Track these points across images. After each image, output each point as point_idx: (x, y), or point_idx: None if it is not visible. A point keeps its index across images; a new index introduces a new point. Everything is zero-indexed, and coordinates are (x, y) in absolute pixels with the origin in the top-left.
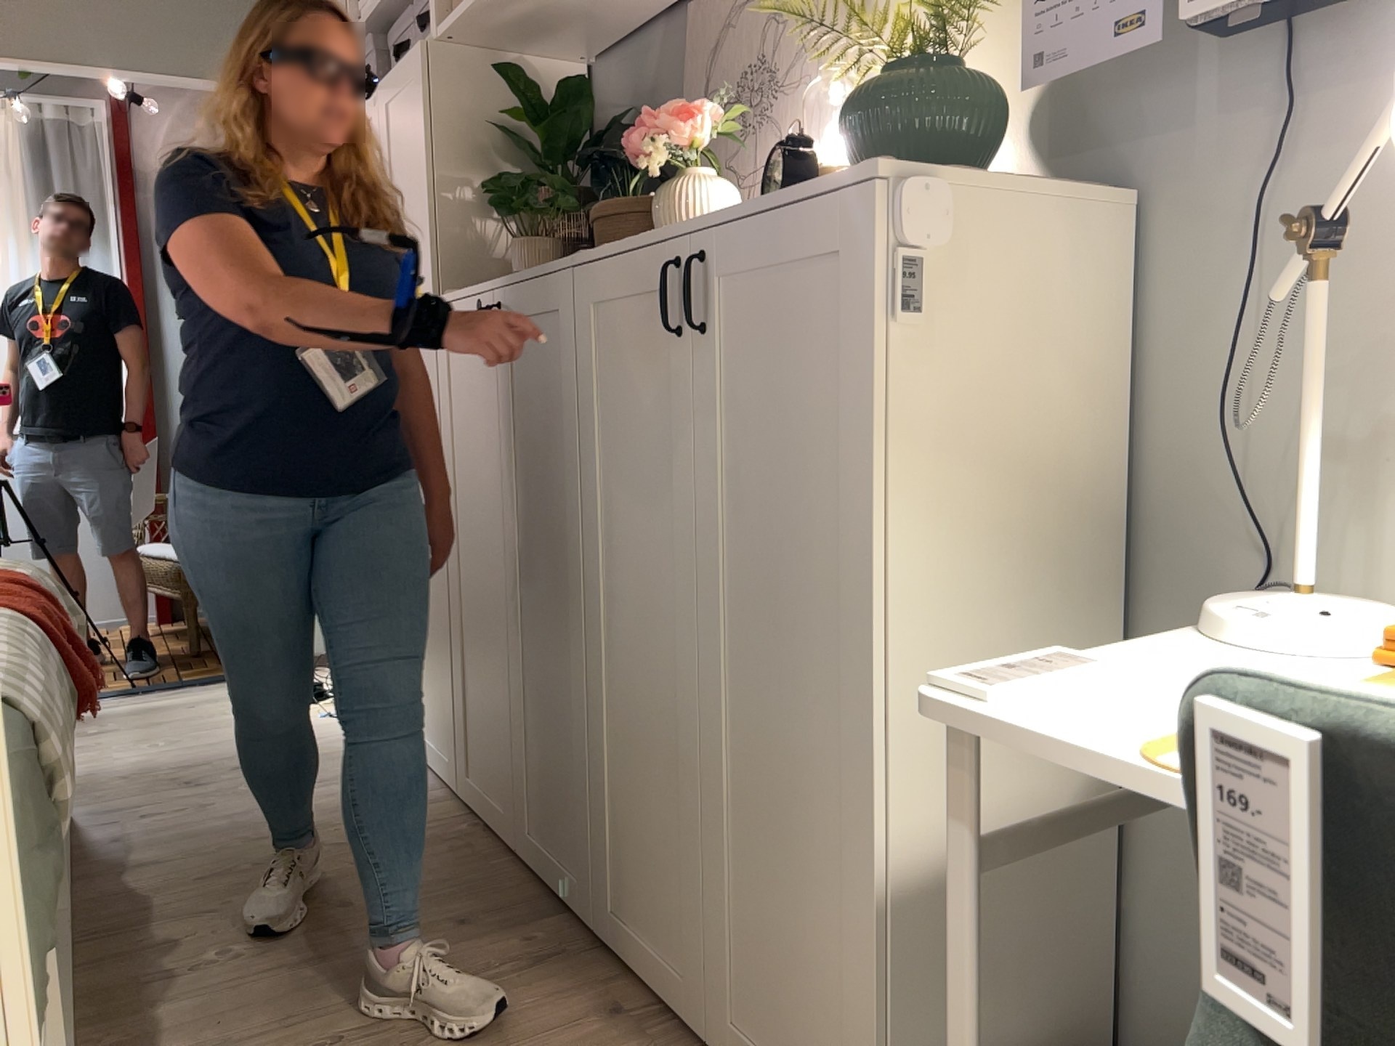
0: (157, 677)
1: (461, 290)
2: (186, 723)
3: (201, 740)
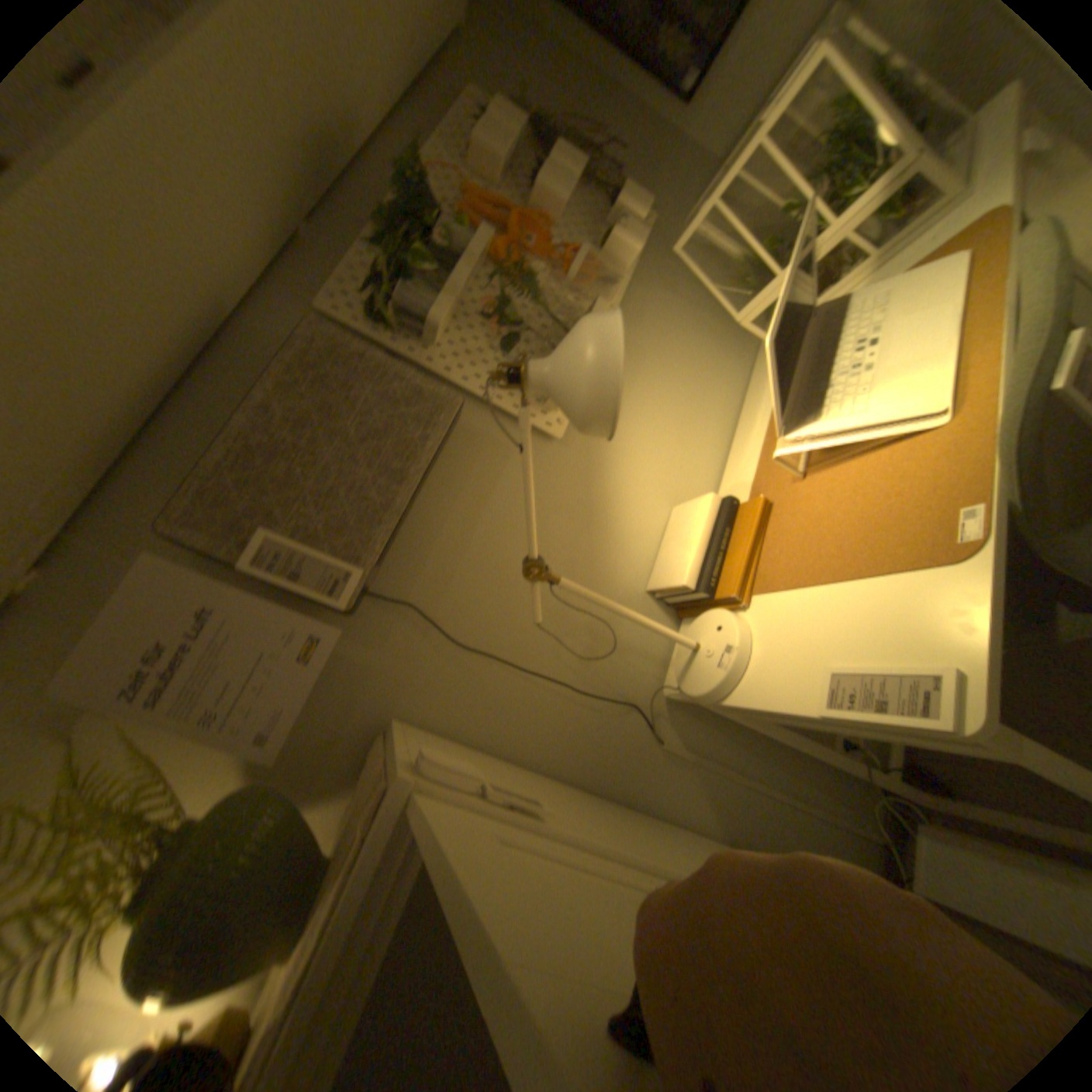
0: None
1: None
2: None
3: None
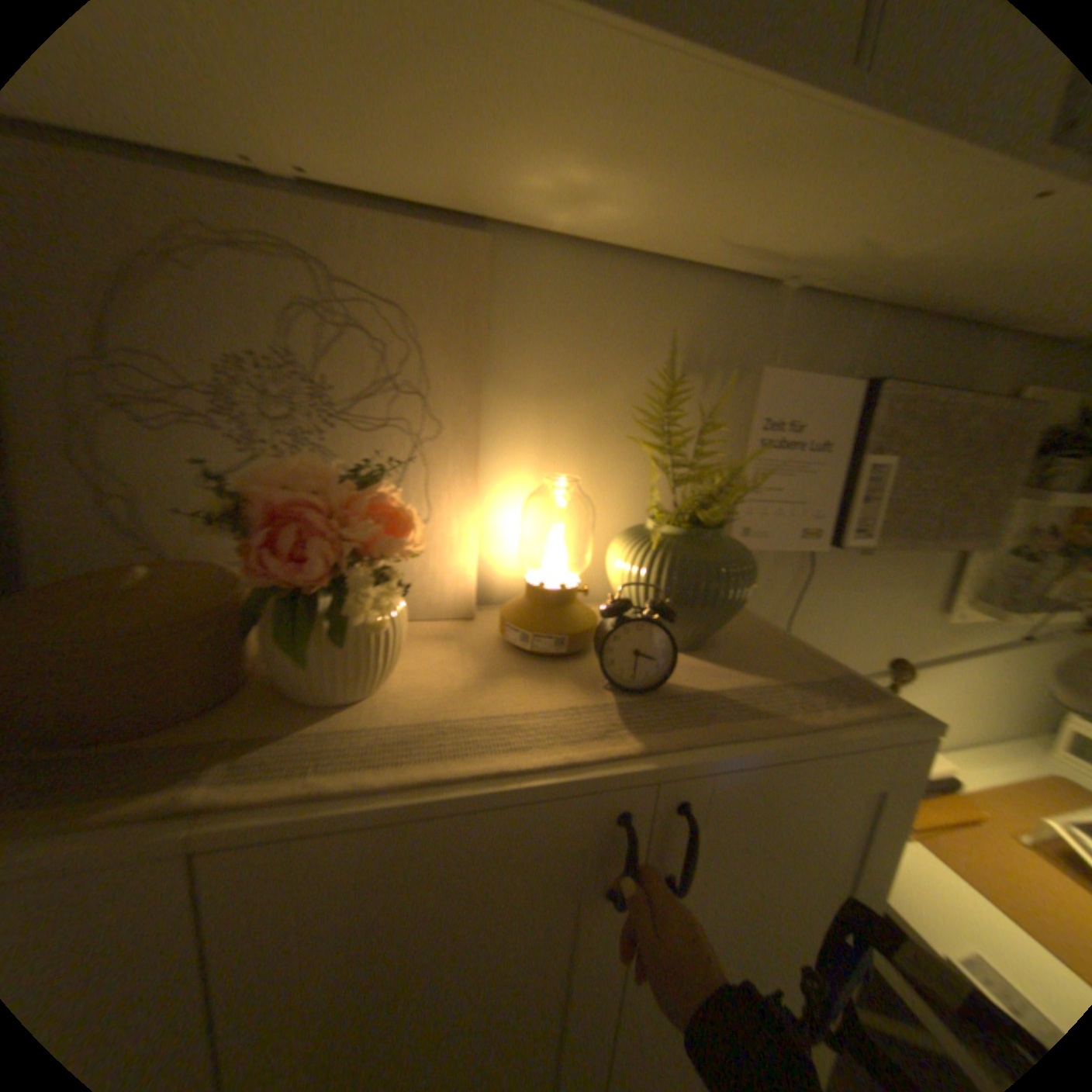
0: None
1: None
2: None
3: None
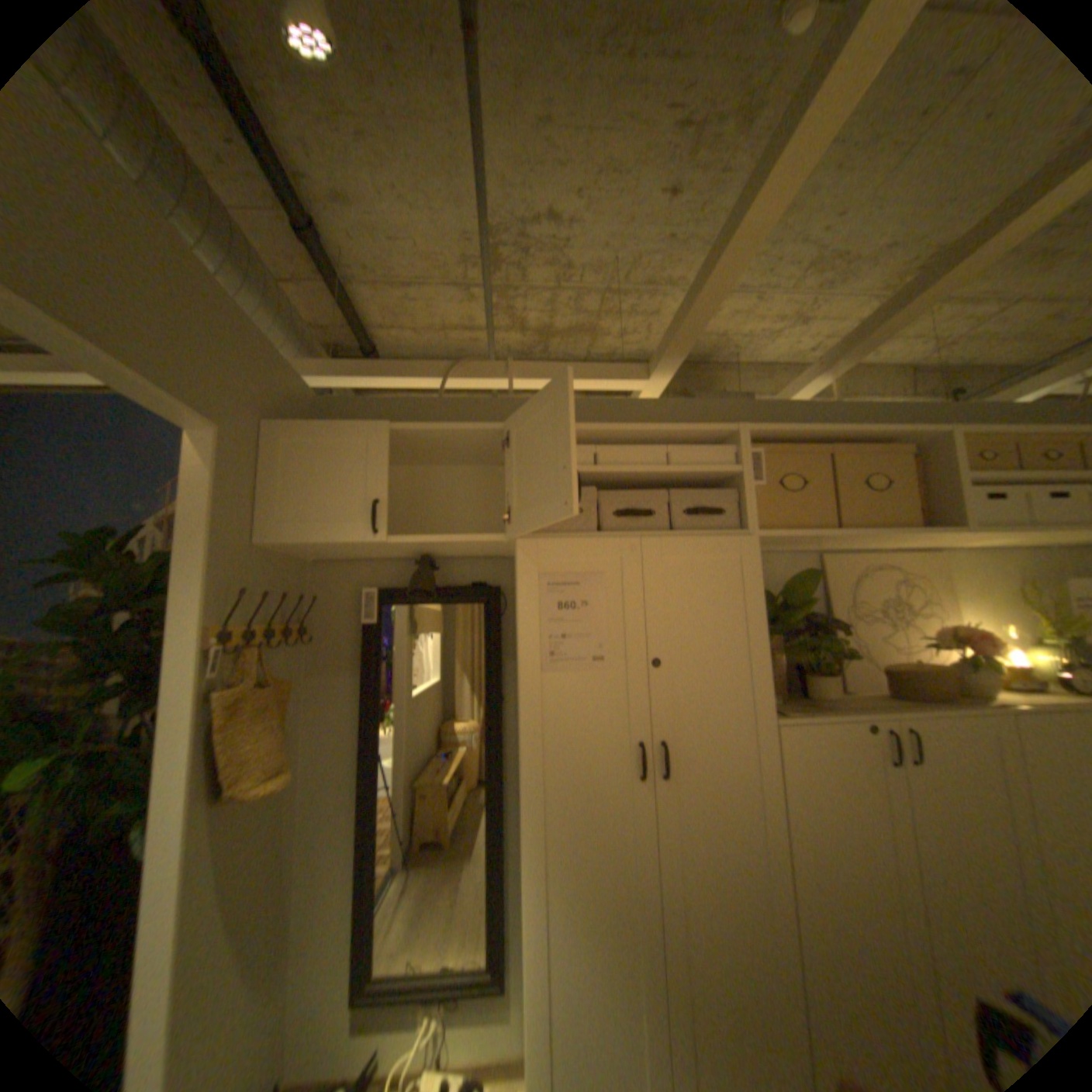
0: None
1: (825, 716)
2: None
3: None
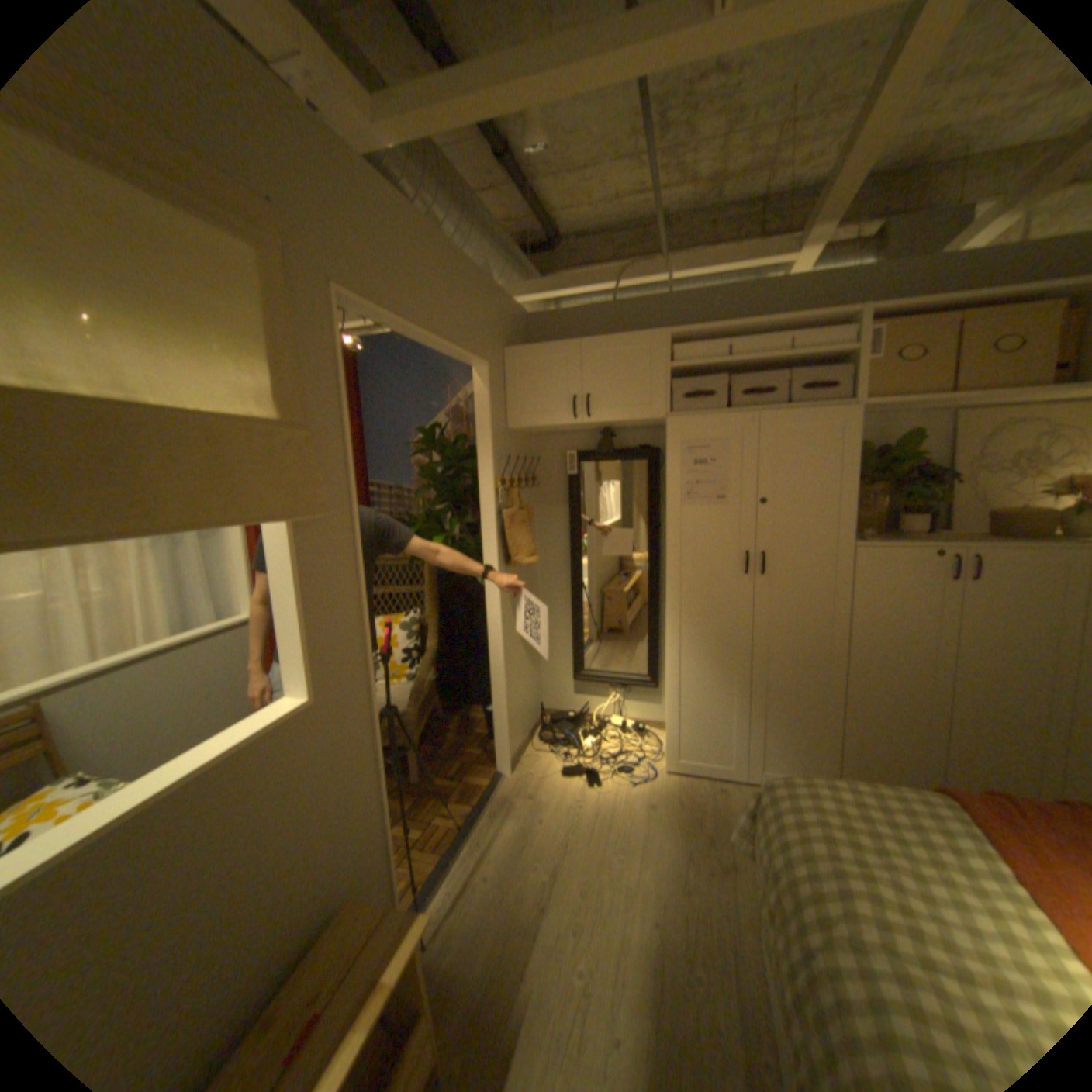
0: (447, 815)
1: (900, 543)
2: (579, 836)
3: (630, 841)
